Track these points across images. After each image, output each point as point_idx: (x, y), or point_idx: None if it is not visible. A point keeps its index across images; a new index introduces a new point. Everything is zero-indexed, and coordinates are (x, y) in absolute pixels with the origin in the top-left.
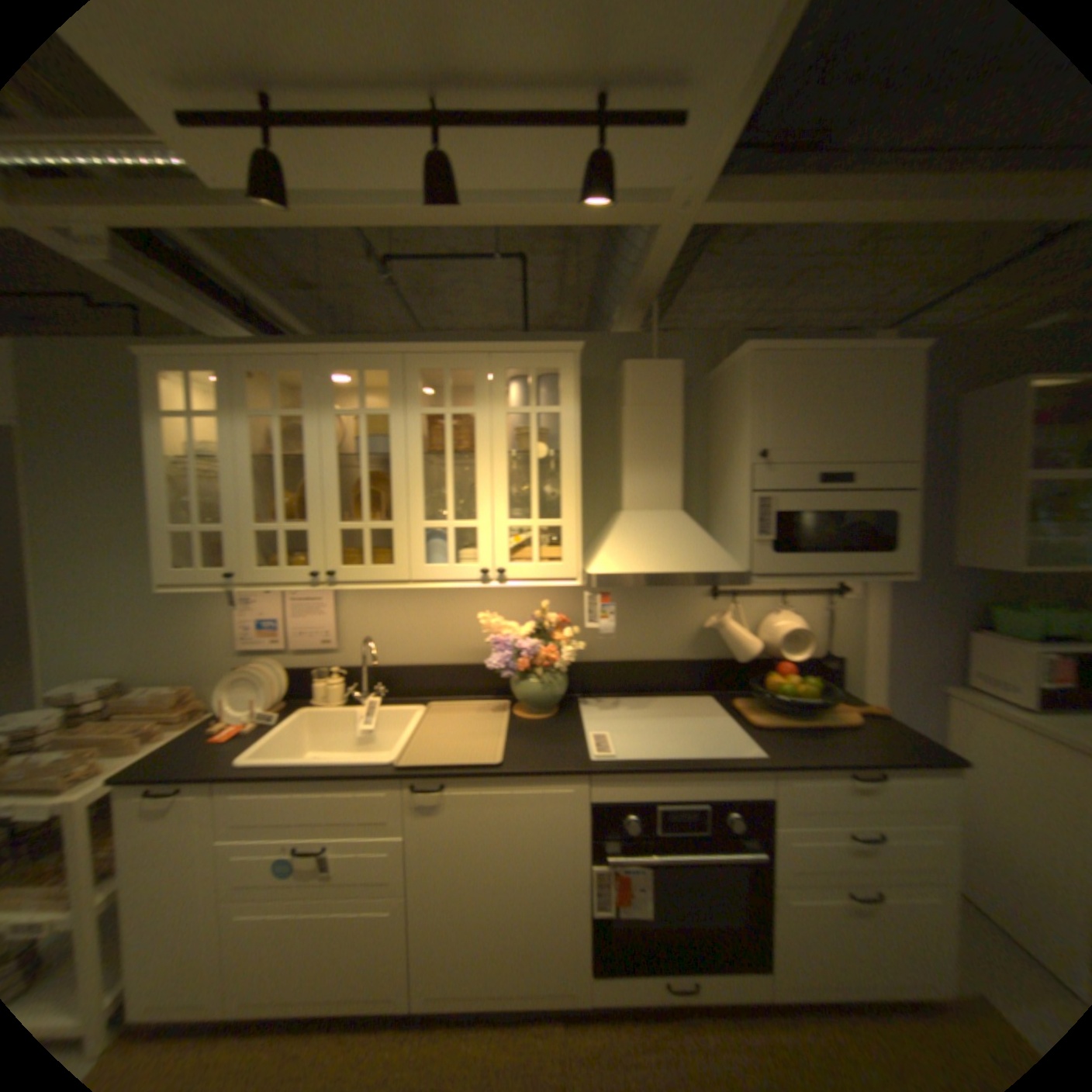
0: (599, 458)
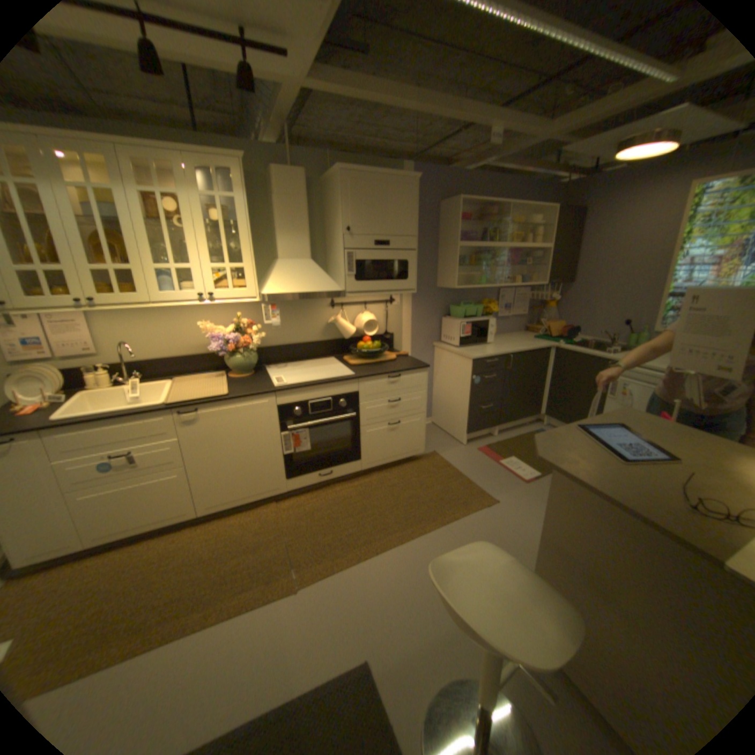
0: (260, 226)
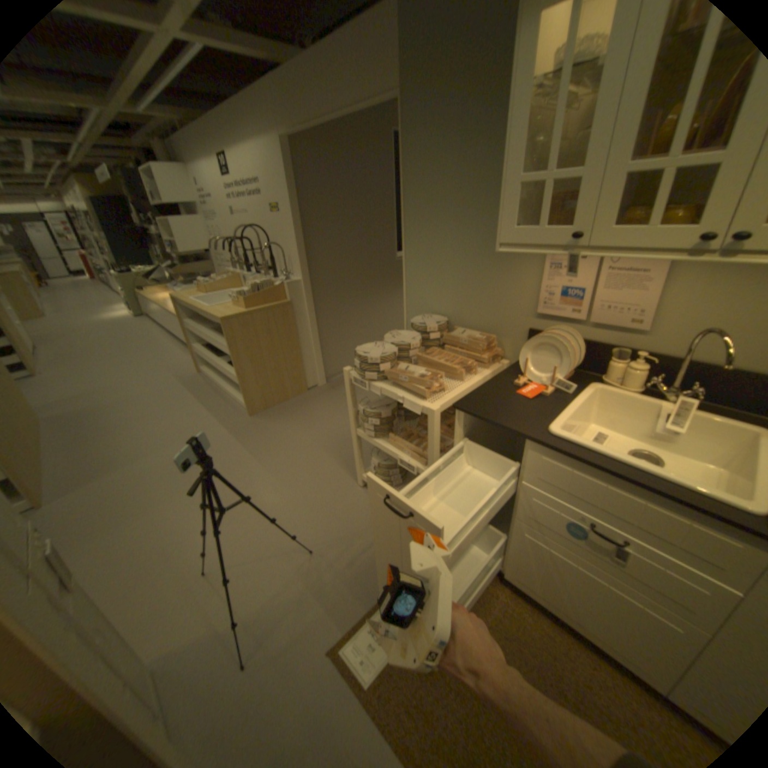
0: None
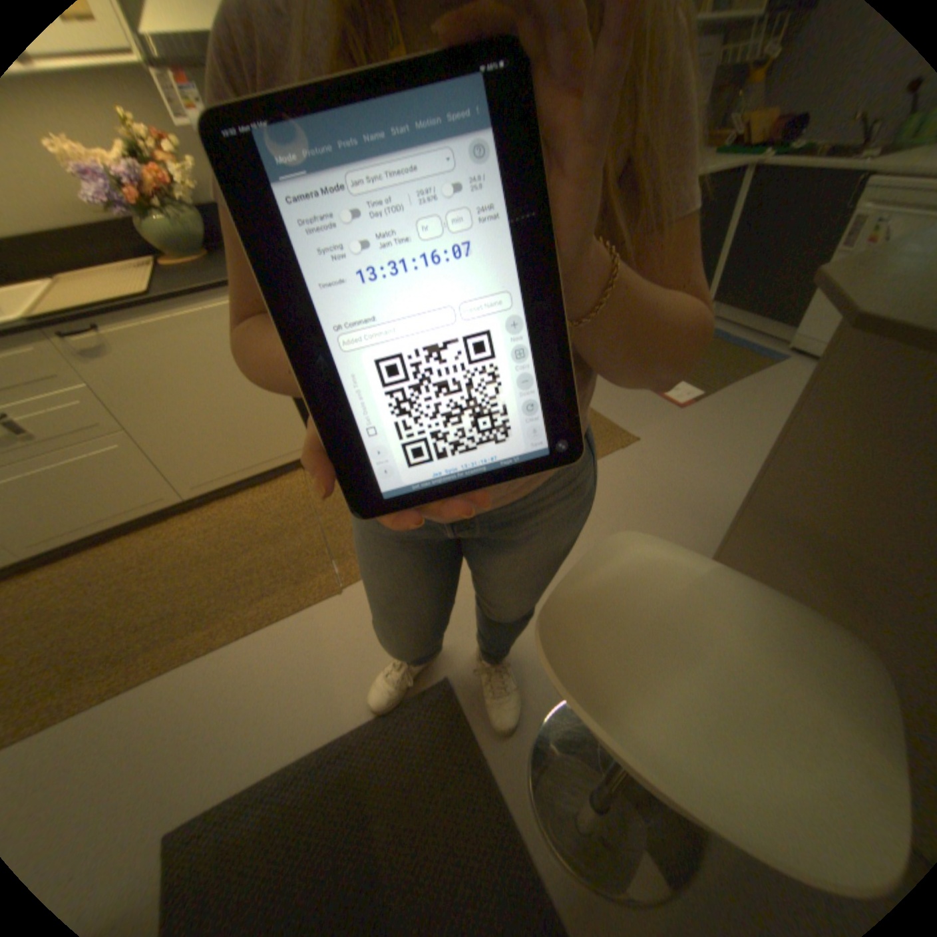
0: None
